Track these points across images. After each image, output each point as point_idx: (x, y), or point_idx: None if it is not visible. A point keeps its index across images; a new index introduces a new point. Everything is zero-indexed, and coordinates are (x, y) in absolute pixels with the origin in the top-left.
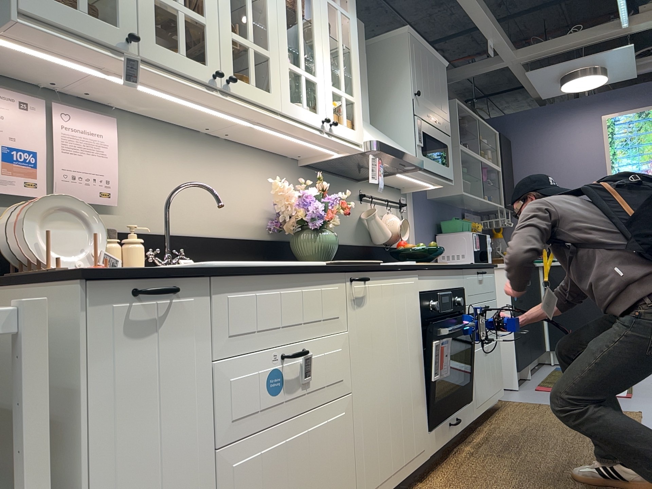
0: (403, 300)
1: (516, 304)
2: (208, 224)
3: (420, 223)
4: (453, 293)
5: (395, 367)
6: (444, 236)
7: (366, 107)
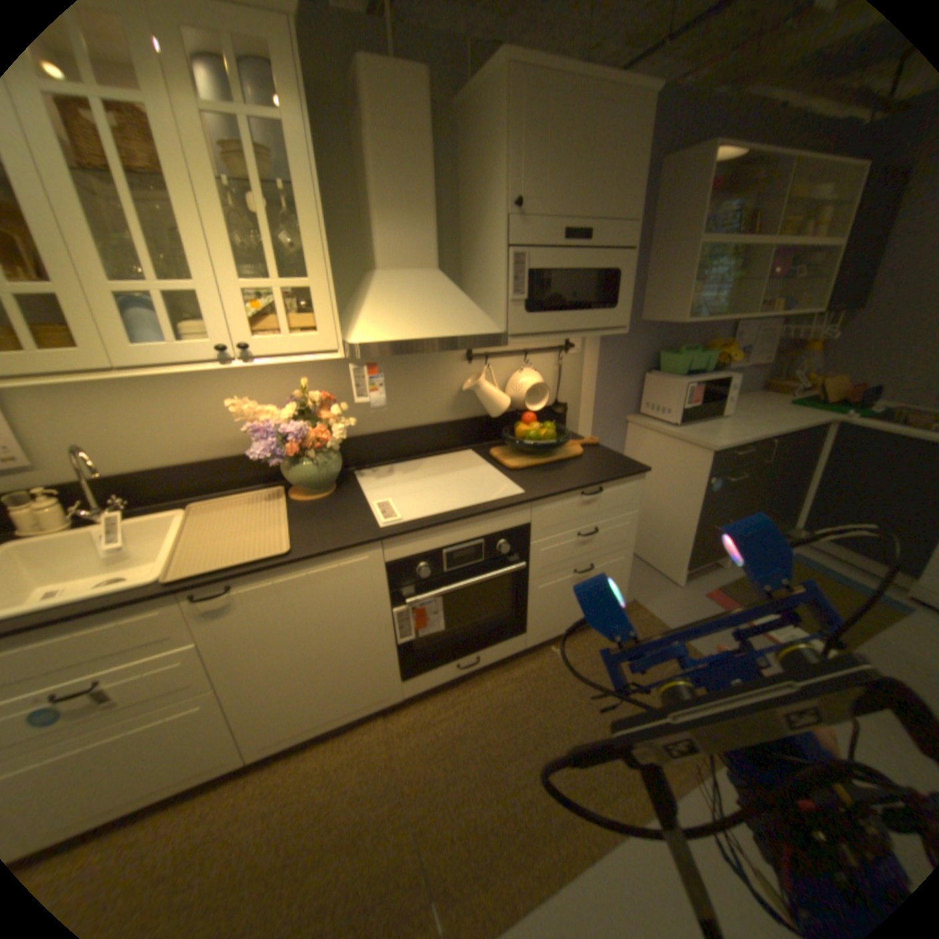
0: (333, 586)
1: (710, 498)
2: (175, 453)
3: (607, 362)
4: (492, 539)
5: (314, 652)
6: (655, 375)
7: (422, 245)
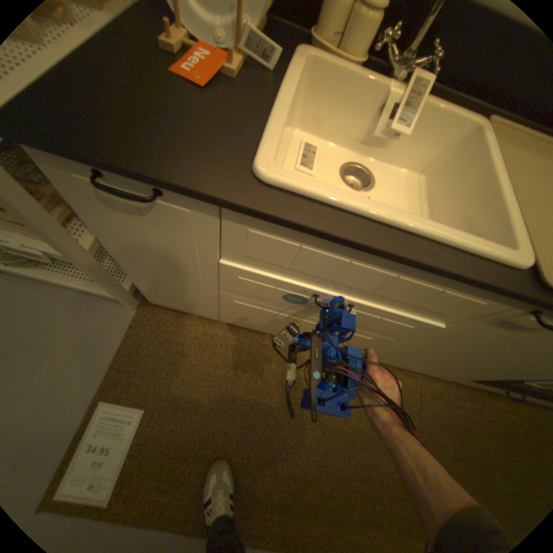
0: None
1: None
2: None
3: None
4: None
5: (488, 362)
6: None
7: None
